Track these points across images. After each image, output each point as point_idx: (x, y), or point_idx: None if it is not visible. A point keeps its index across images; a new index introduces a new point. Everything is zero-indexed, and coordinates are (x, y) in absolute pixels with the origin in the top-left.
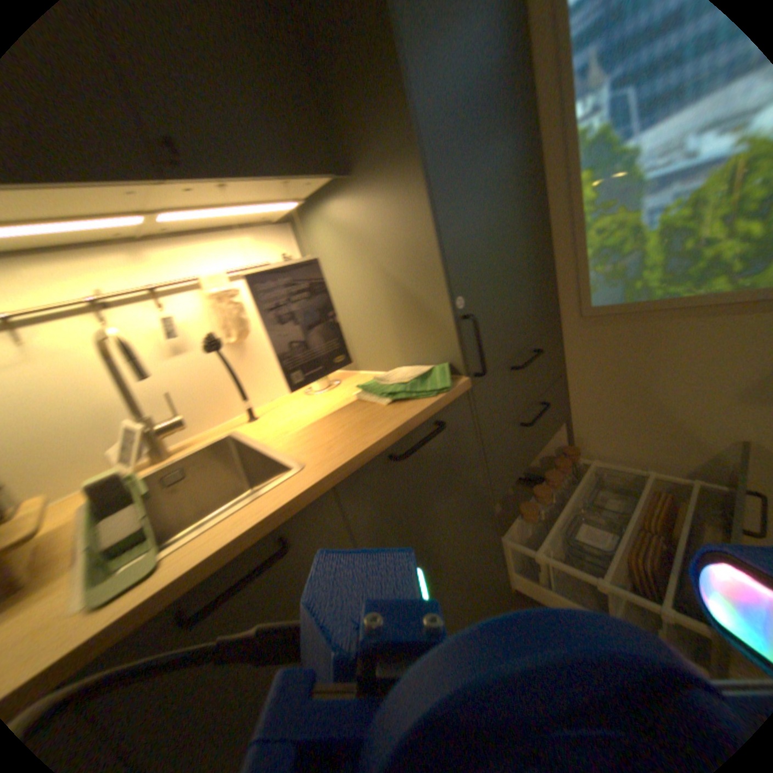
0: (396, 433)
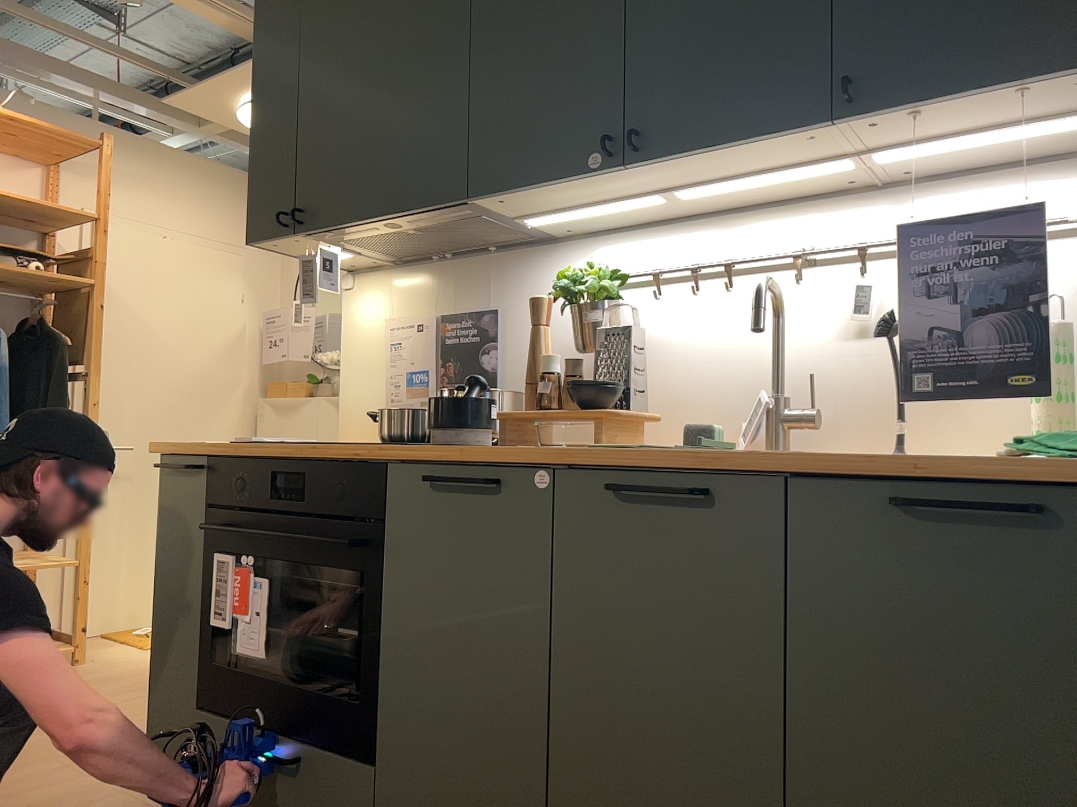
0: (929, 469)
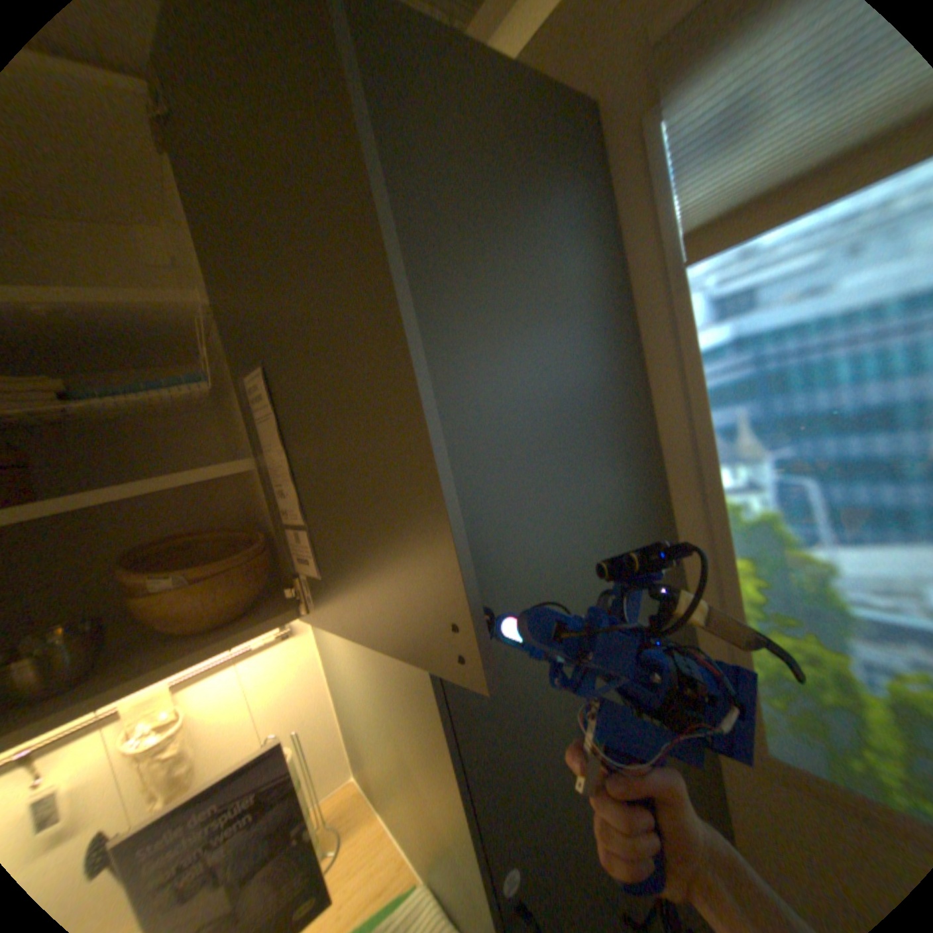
0: None
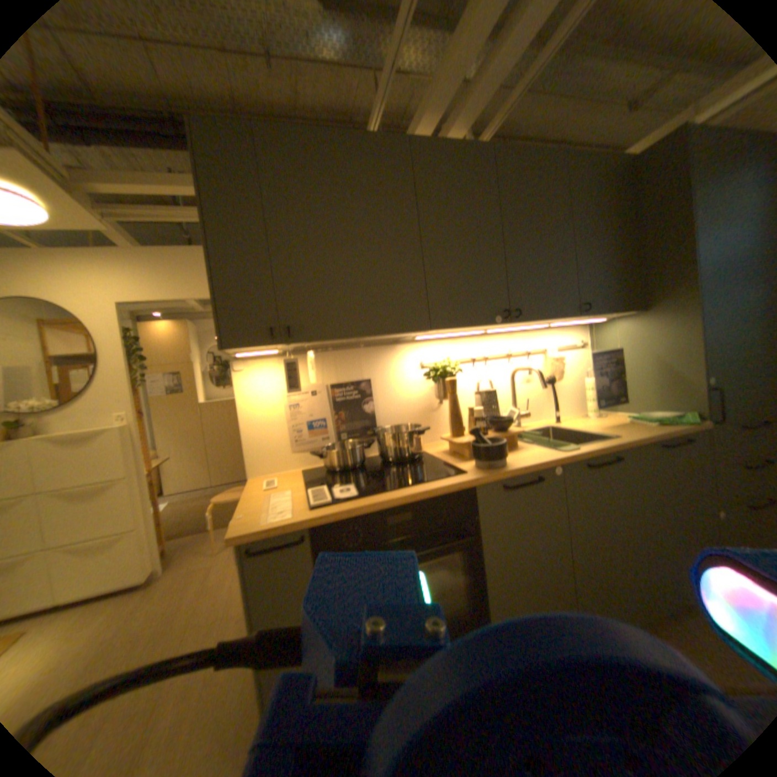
0: (670, 435)
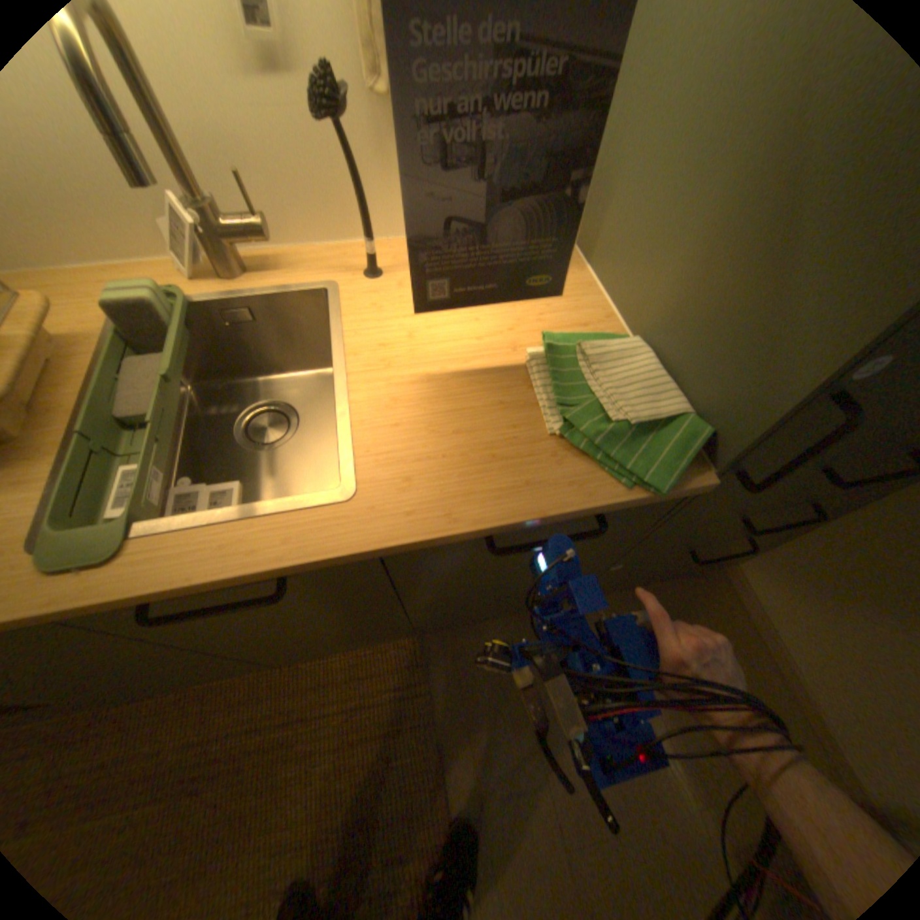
0: (521, 527)
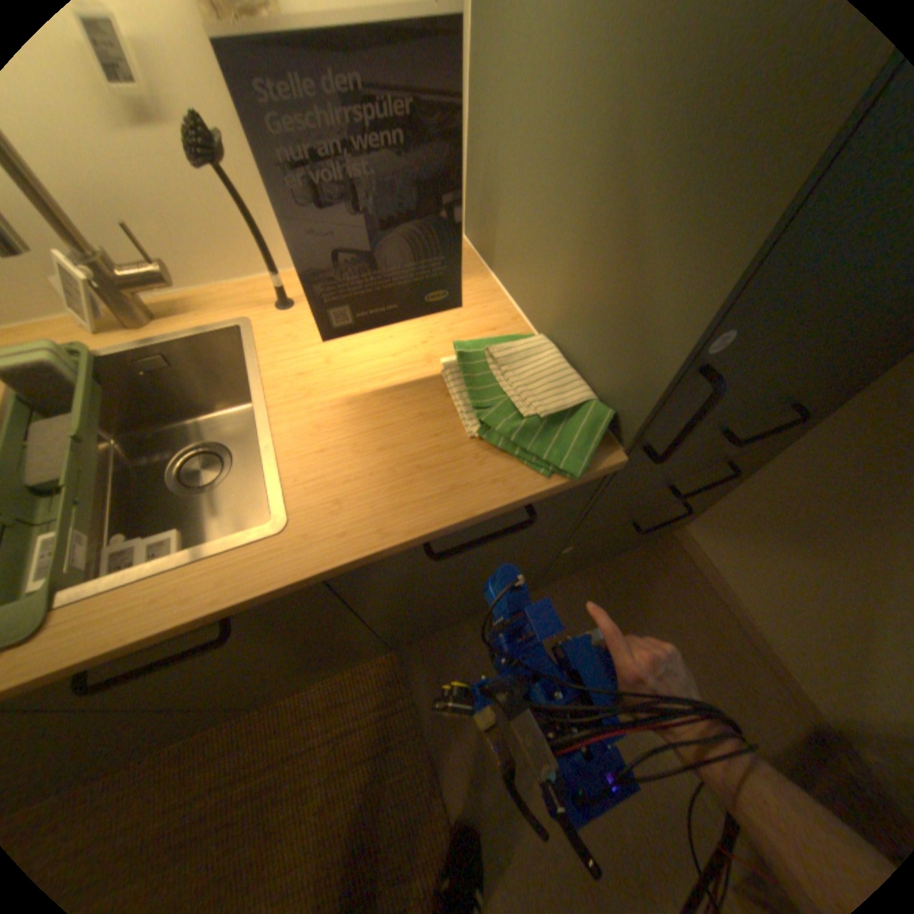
0: (452, 530)
